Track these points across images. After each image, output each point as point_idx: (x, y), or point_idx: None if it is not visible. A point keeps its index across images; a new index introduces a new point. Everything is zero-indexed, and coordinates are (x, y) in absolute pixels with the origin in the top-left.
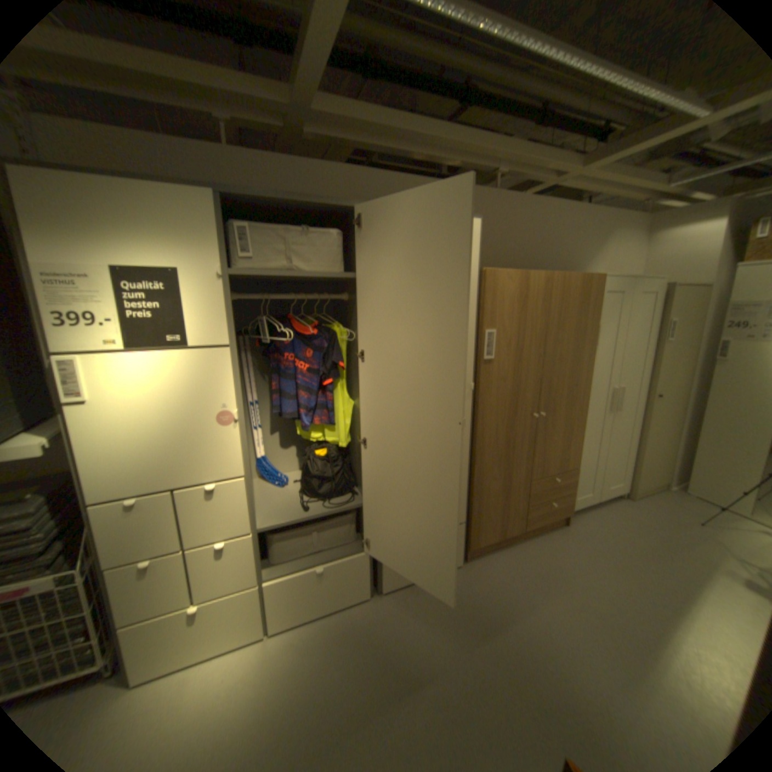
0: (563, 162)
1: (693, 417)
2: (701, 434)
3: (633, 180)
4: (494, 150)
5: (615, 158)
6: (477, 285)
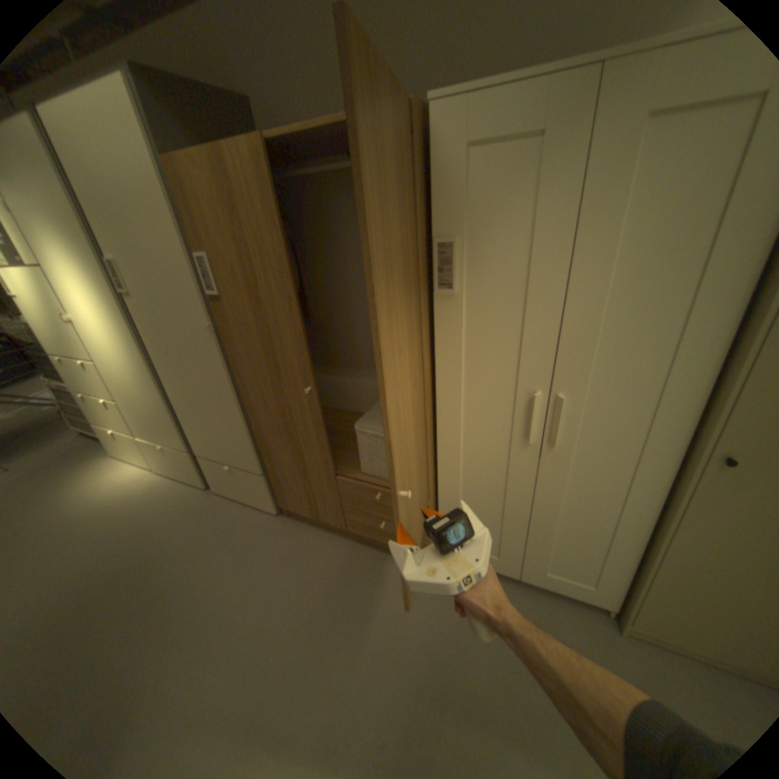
0: None
1: None
2: None
3: None
4: None
5: None
6: (159, 186)
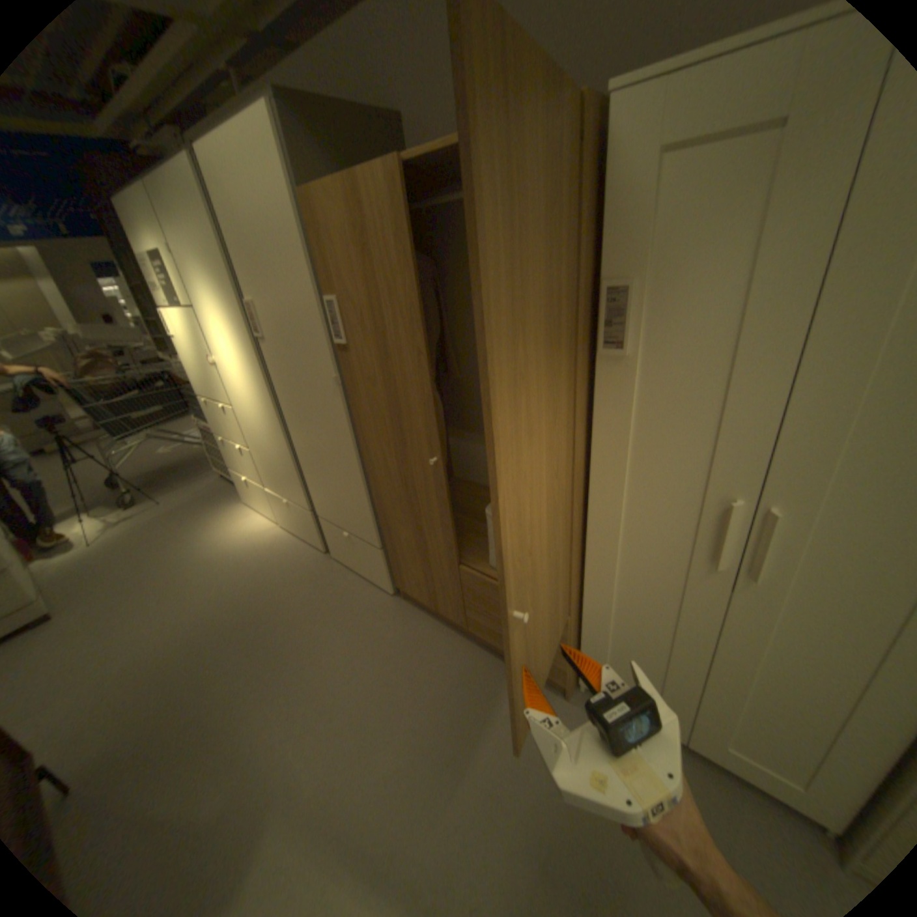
0: None
1: None
2: None
3: None
4: None
5: None
6: (295, 222)
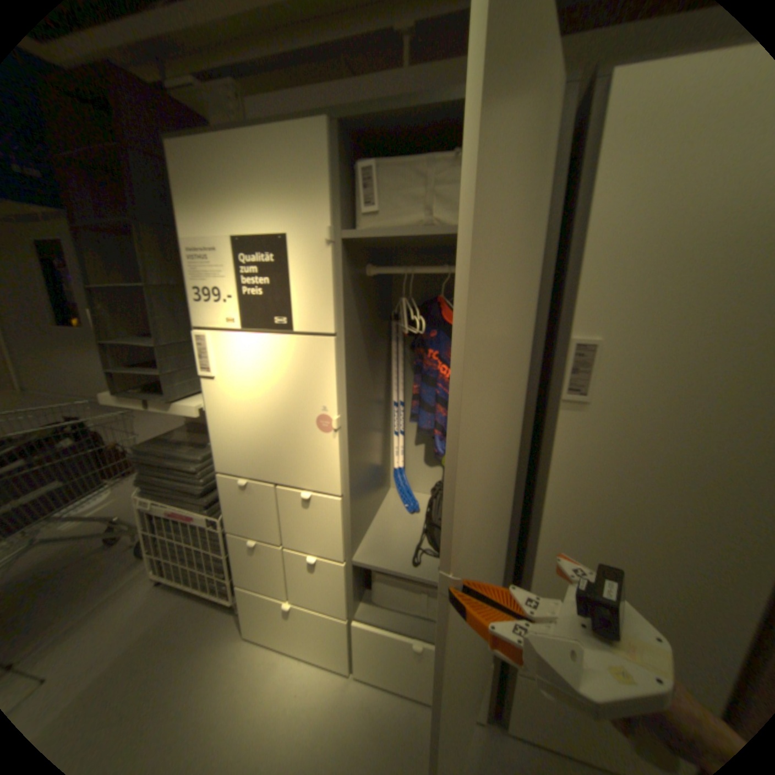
0: None
1: None
2: None
3: None
4: None
5: None
6: None
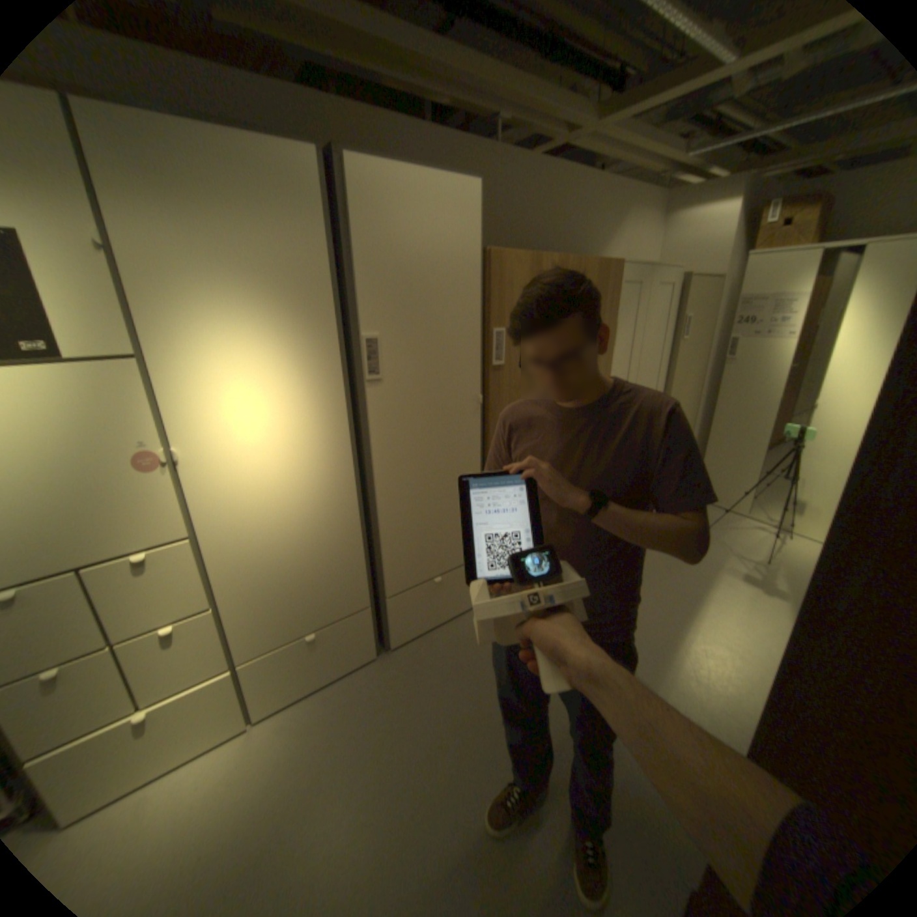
0: (575, 112)
1: (703, 421)
2: (708, 438)
3: (651, 145)
4: (492, 86)
5: (634, 112)
6: (480, 270)
